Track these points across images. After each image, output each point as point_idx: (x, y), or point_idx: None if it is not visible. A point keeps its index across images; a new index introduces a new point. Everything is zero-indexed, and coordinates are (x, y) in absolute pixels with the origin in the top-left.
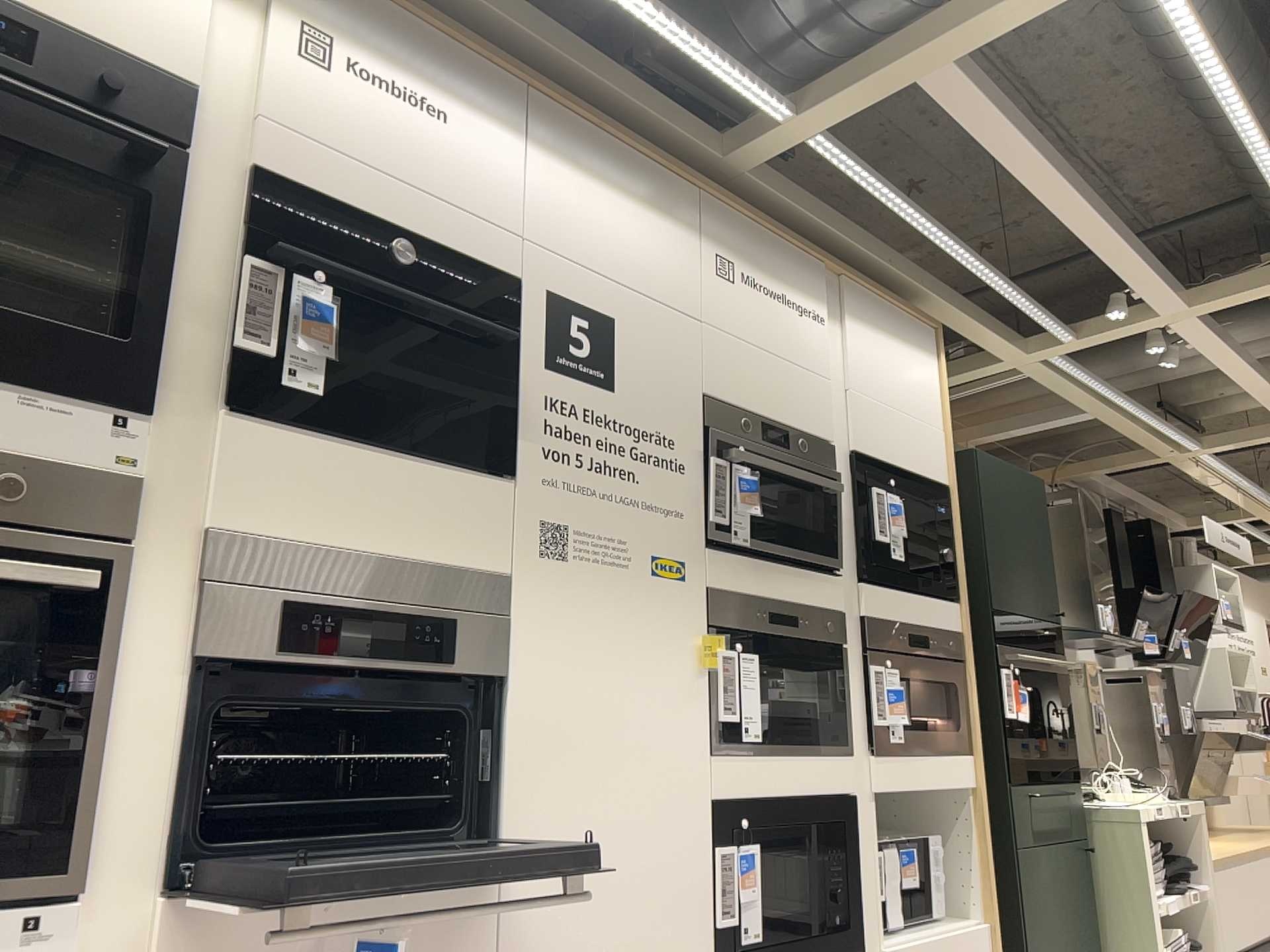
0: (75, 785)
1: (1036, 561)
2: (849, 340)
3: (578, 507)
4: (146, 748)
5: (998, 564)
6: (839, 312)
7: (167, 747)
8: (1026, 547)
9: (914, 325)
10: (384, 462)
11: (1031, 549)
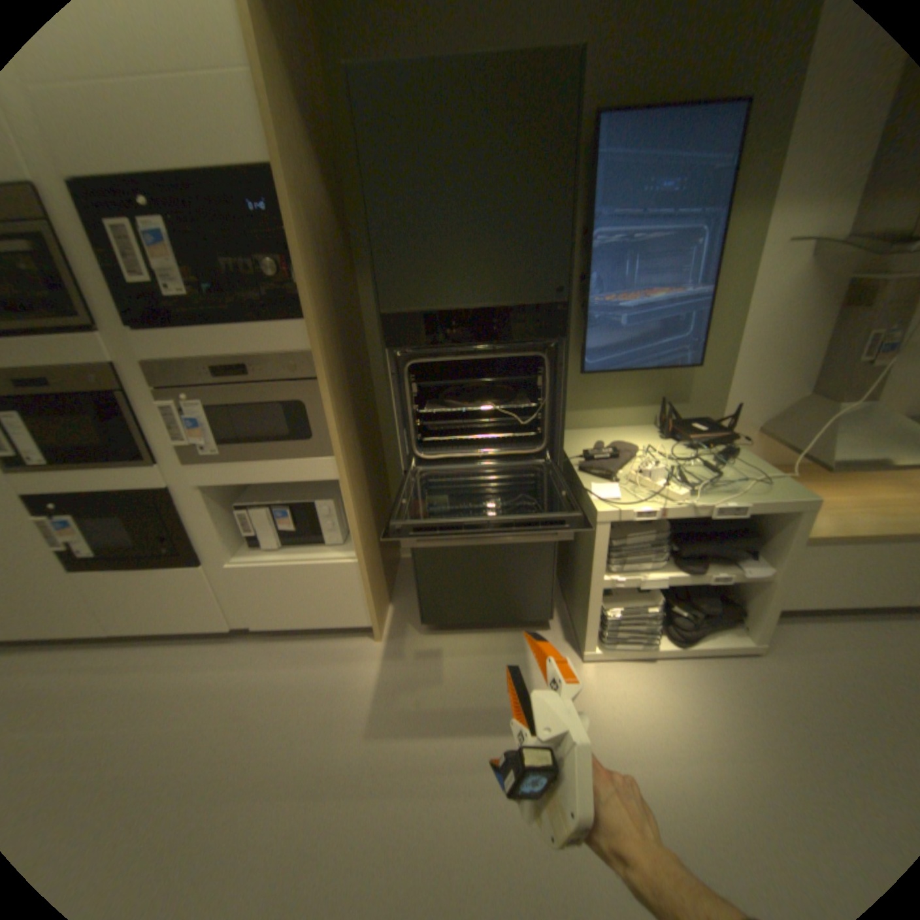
0: None
1: (514, 221)
2: None
3: None
4: None
5: (399, 252)
6: None
7: None
8: (486, 206)
9: None
10: None
11: (504, 205)
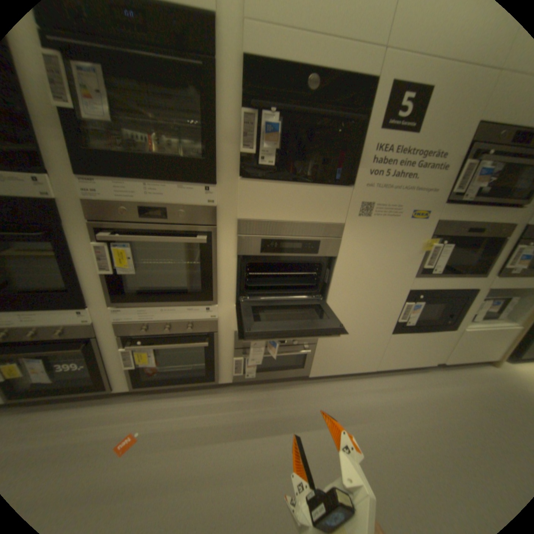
0: (212, 283)
1: None
2: None
3: (382, 194)
4: (228, 274)
5: None
6: None
7: (233, 274)
8: None
9: None
10: (297, 188)
11: None
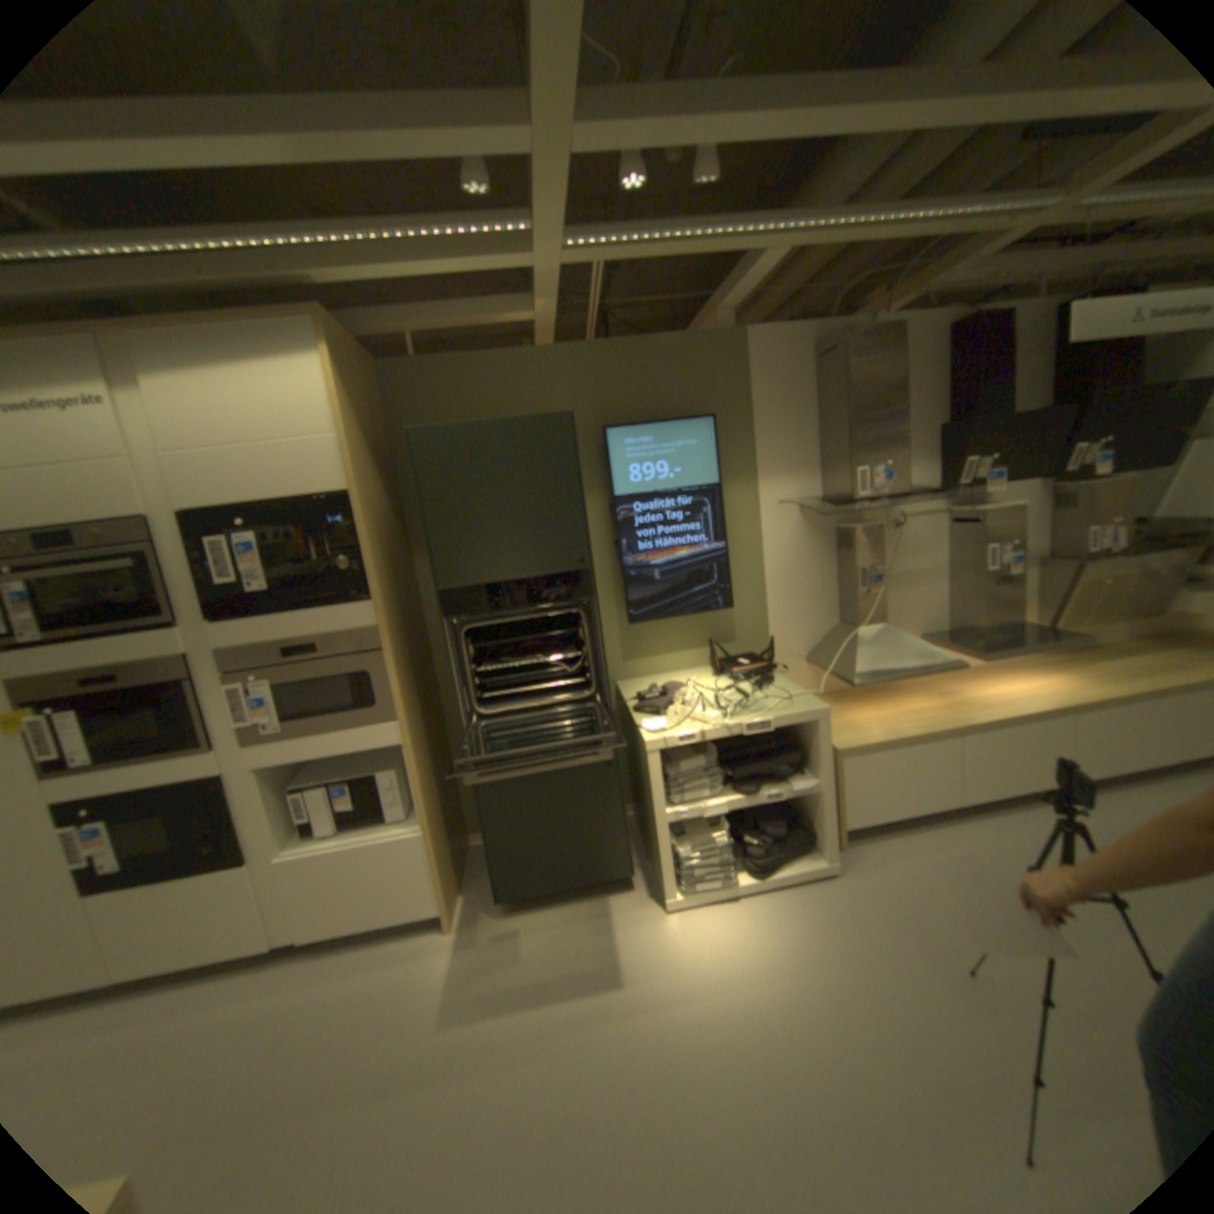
0: None
1: (539, 516)
2: (147, 405)
3: None
4: None
5: (451, 544)
6: (136, 376)
7: None
8: (517, 508)
9: (268, 330)
10: None
11: (531, 506)
